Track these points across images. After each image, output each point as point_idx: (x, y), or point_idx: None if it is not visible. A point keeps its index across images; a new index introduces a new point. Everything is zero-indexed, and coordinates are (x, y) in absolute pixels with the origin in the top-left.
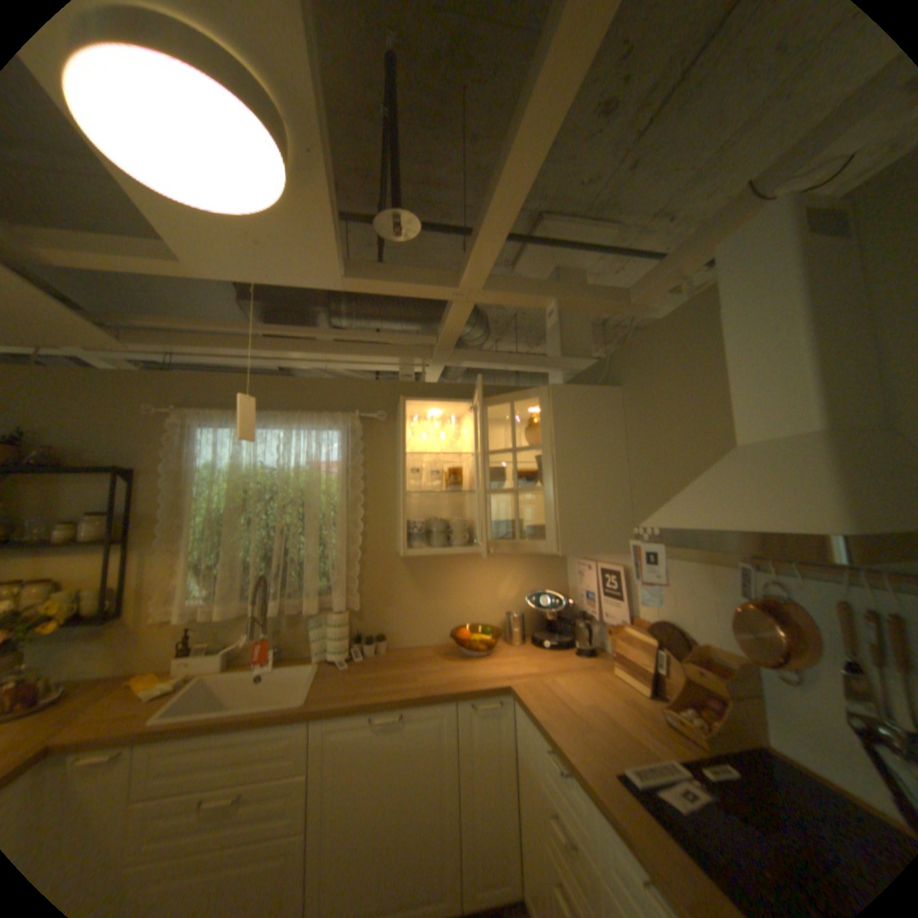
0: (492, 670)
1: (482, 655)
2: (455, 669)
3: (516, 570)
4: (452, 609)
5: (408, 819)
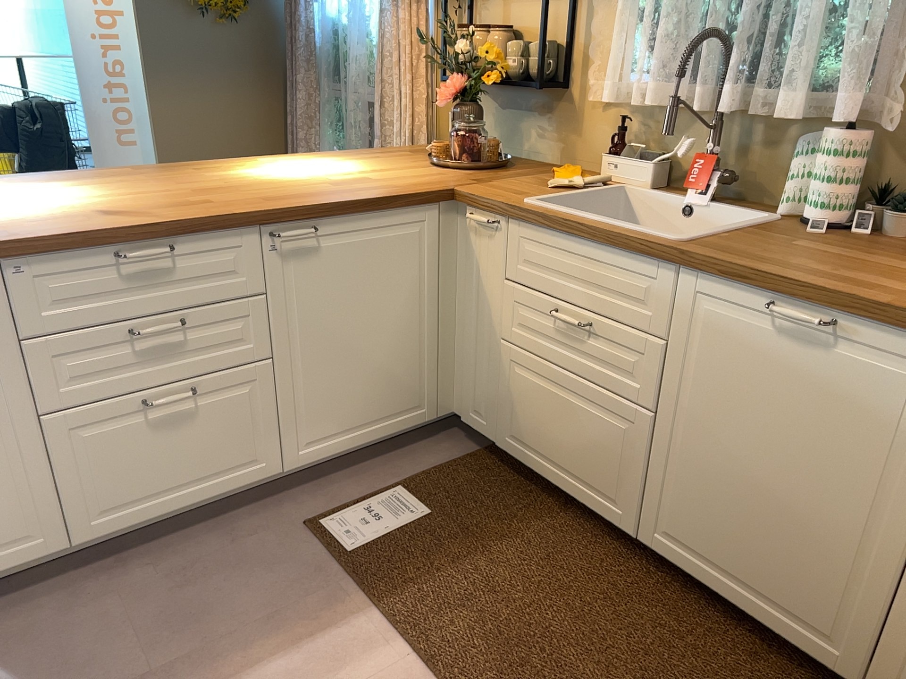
0: None
1: None
2: None
3: None
4: None
5: (802, 496)
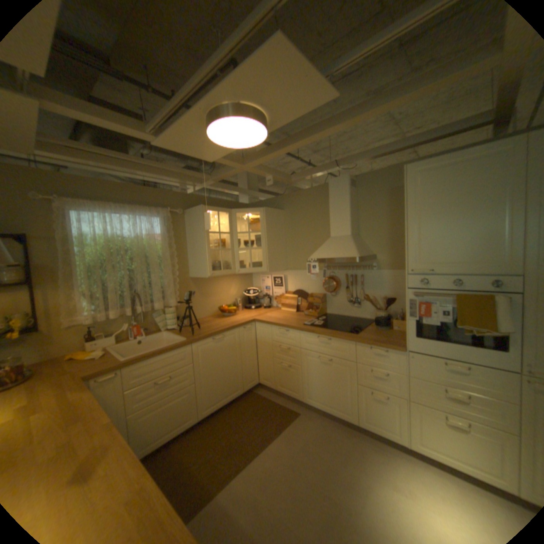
0: (243, 318)
1: (233, 315)
2: (229, 320)
3: (236, 283)
4: (213, 301)
5: (227, 370)
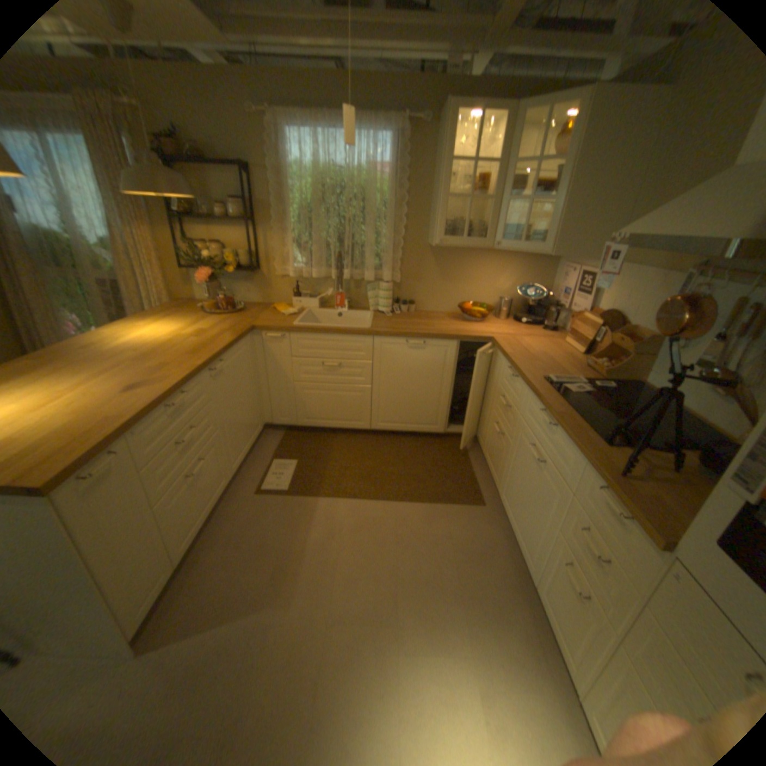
0: (483, 329)
1: (477, 321)
2: (459, 325)
3: (515, 268)
4: (461, 290)
5: (422, 391)
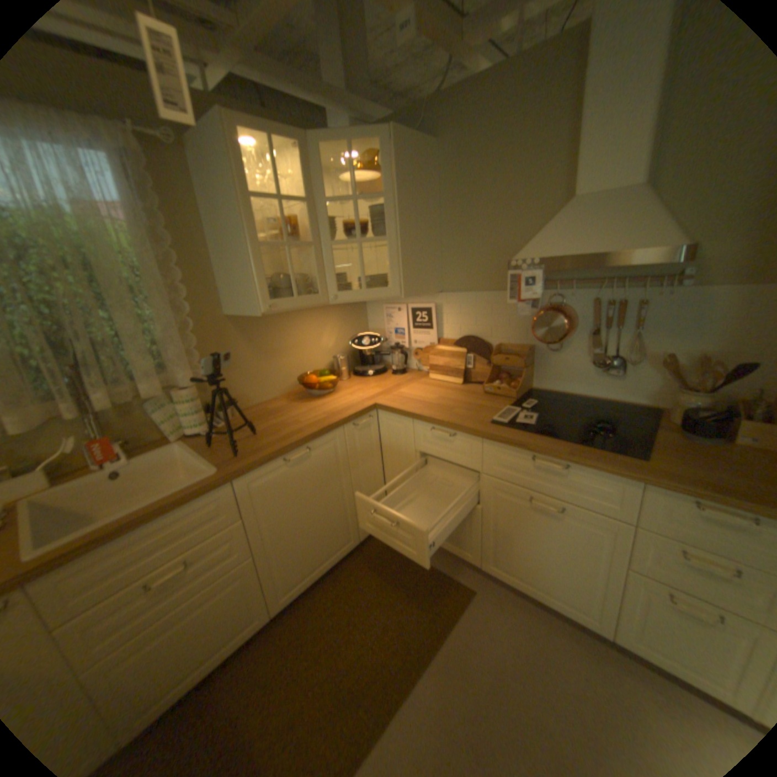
0: (351, 398)
1: (330, 392)
2: (322, 406)
3: (332, 322)
4: (287, 363)
5: (324, 511)
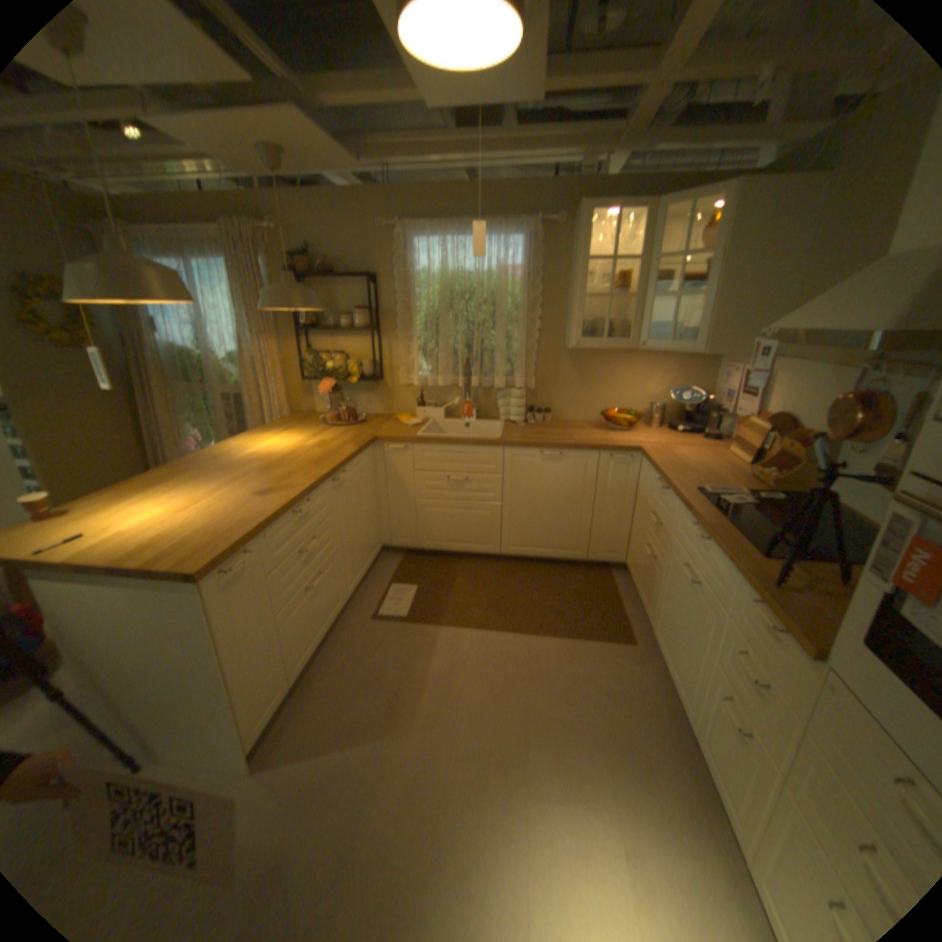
0: (629, 438)
1: (623, 430)
2: (601, 435)
3: (667, 369)
4: (604, 396)
5: (560, 509)
